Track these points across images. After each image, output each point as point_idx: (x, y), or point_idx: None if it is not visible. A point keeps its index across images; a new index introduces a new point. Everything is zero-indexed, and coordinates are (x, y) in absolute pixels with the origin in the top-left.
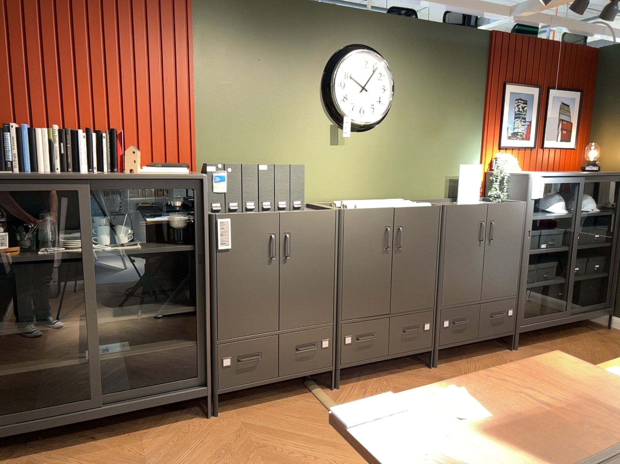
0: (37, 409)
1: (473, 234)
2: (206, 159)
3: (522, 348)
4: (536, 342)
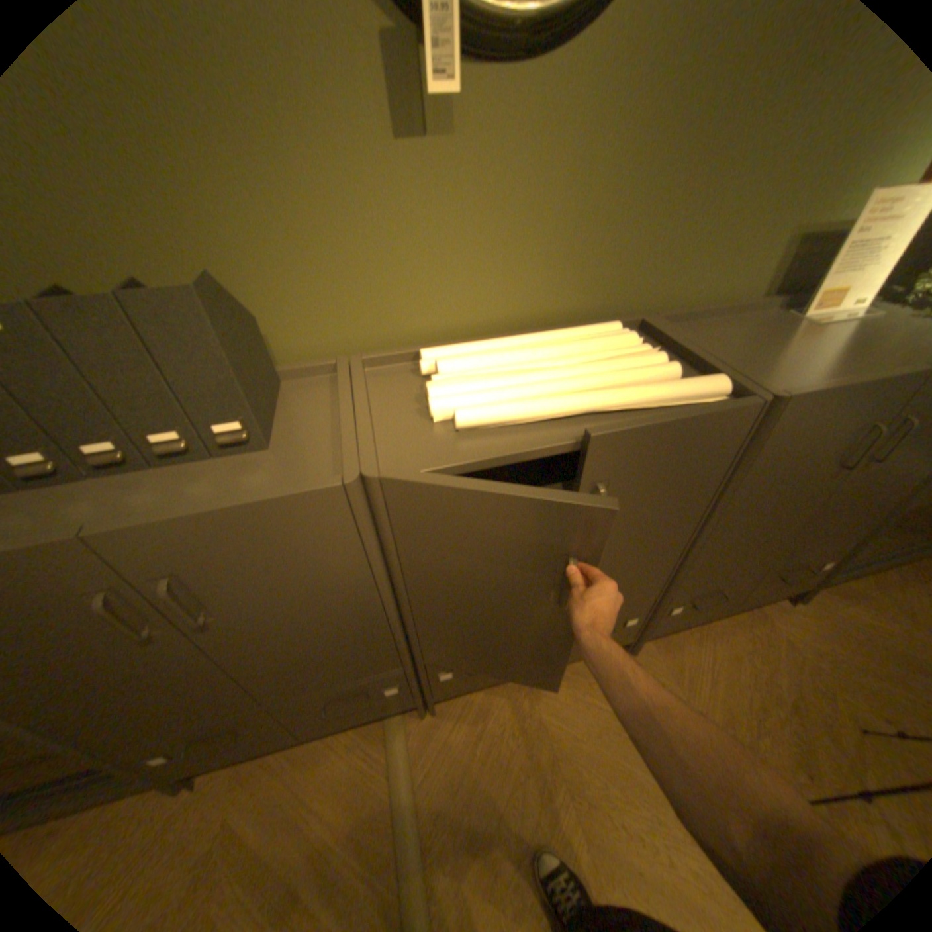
0: None
1: (832, 456)
2: None
3: (817, 599)
4: (846, 577)
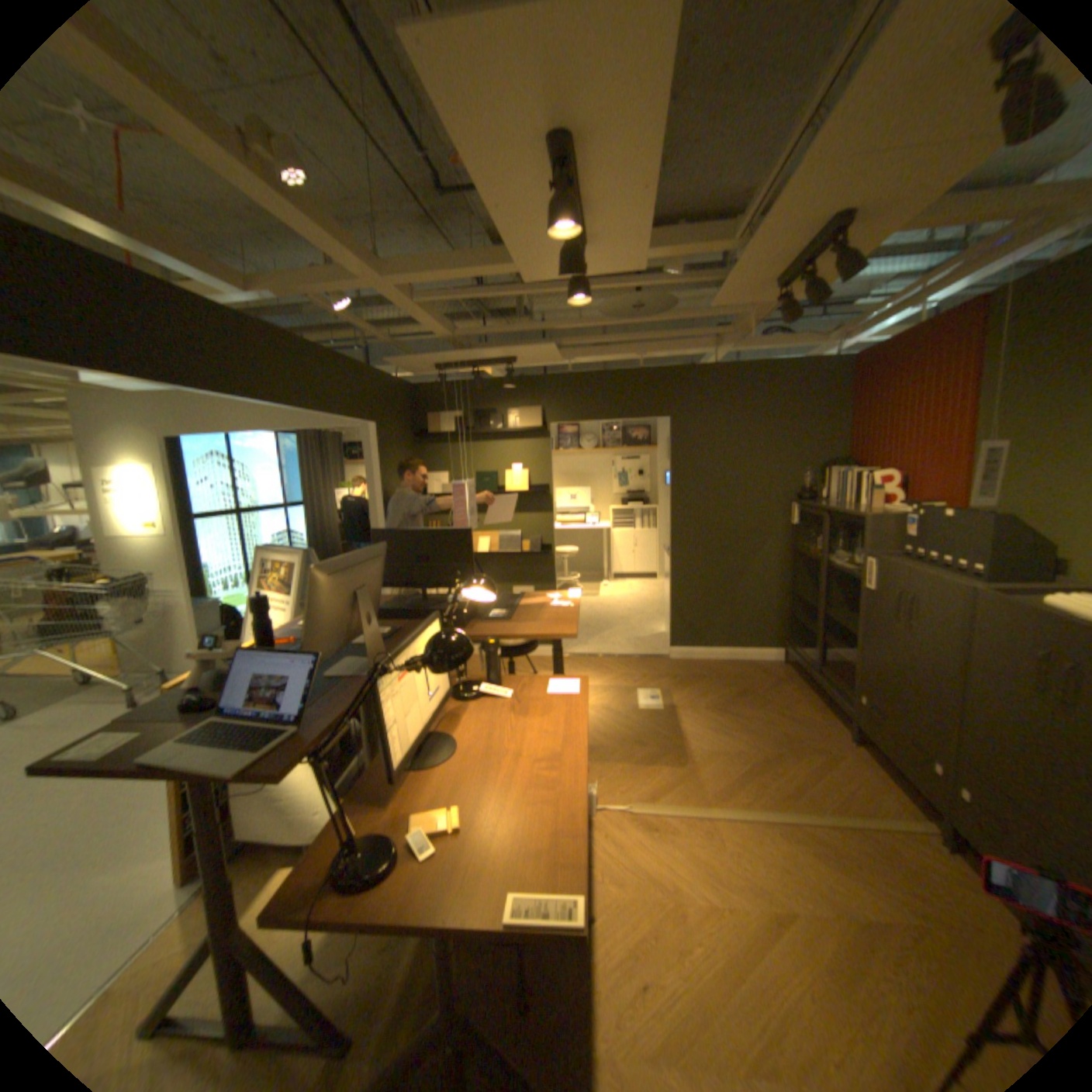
0: (803, 653)
1: None
2: (981, 499)
3: None
4: None
